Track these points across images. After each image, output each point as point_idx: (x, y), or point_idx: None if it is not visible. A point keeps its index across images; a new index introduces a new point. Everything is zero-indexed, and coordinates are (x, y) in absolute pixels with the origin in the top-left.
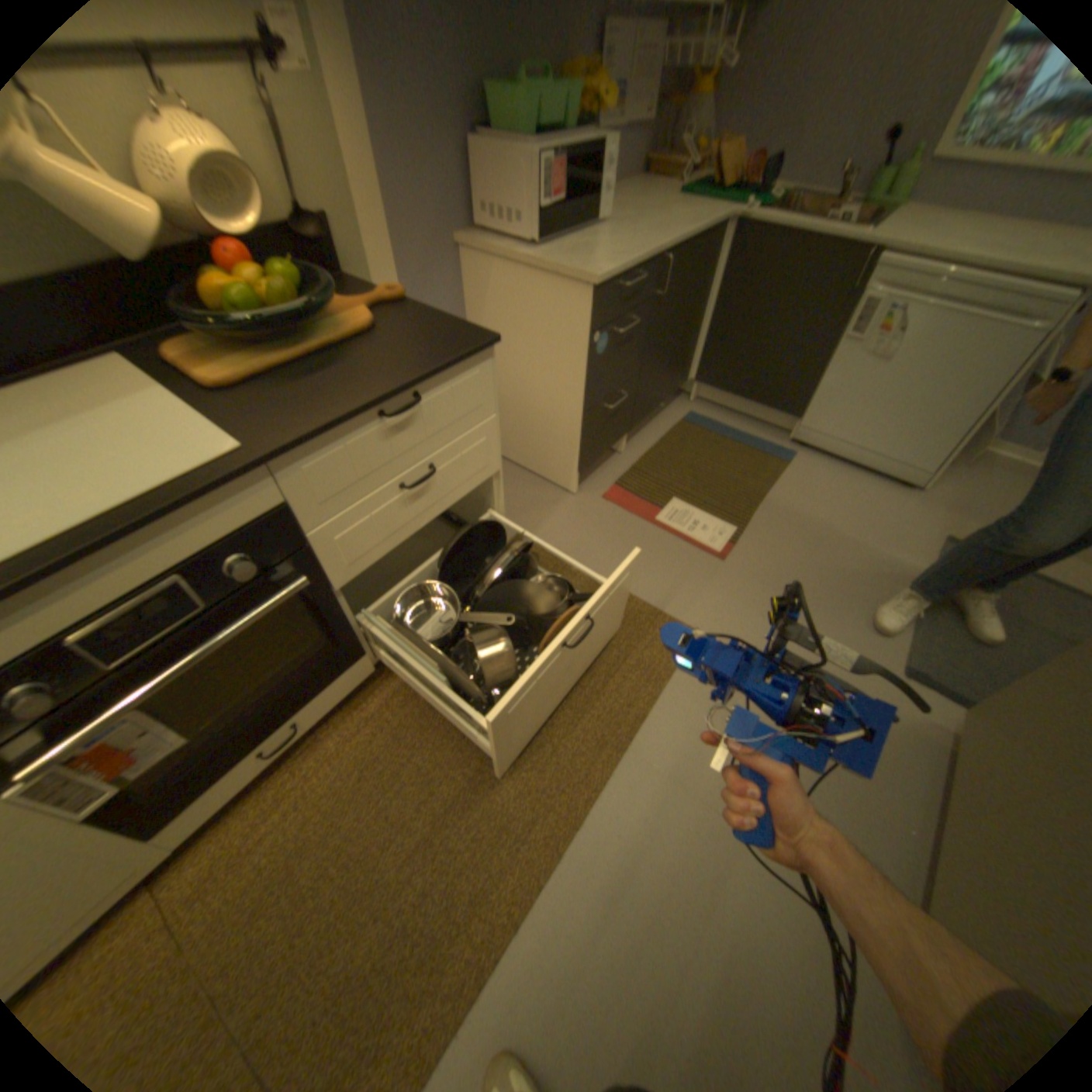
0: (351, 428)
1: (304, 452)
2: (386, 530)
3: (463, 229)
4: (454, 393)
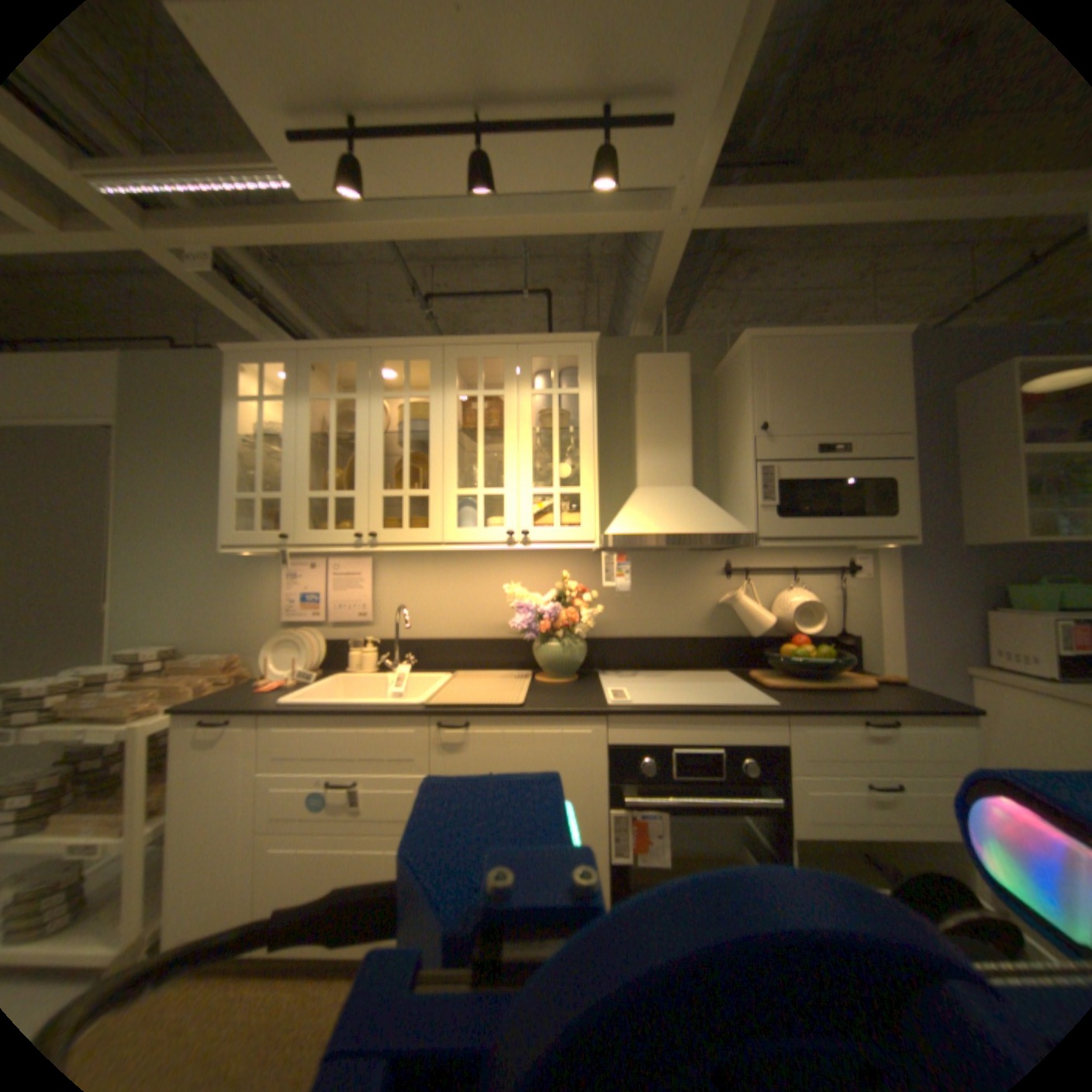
0: (843, 722)
1: (811, 722)
2: (848, 816)
3: (979, 666)
4: (933, 737)
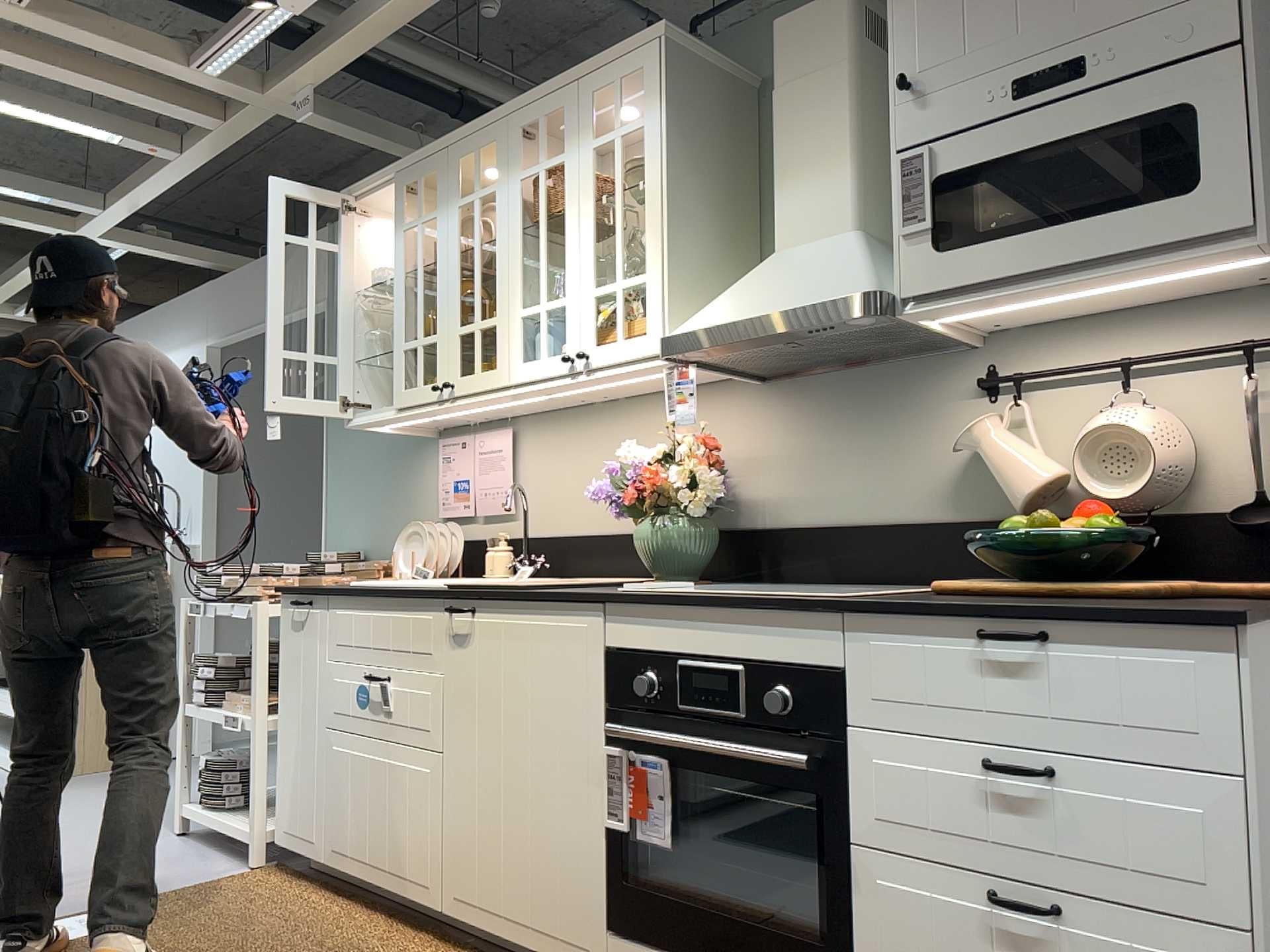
0: (939, 629)
1: (880, 626)
2: (946, 816)
3: None
4: (1127, 670)
